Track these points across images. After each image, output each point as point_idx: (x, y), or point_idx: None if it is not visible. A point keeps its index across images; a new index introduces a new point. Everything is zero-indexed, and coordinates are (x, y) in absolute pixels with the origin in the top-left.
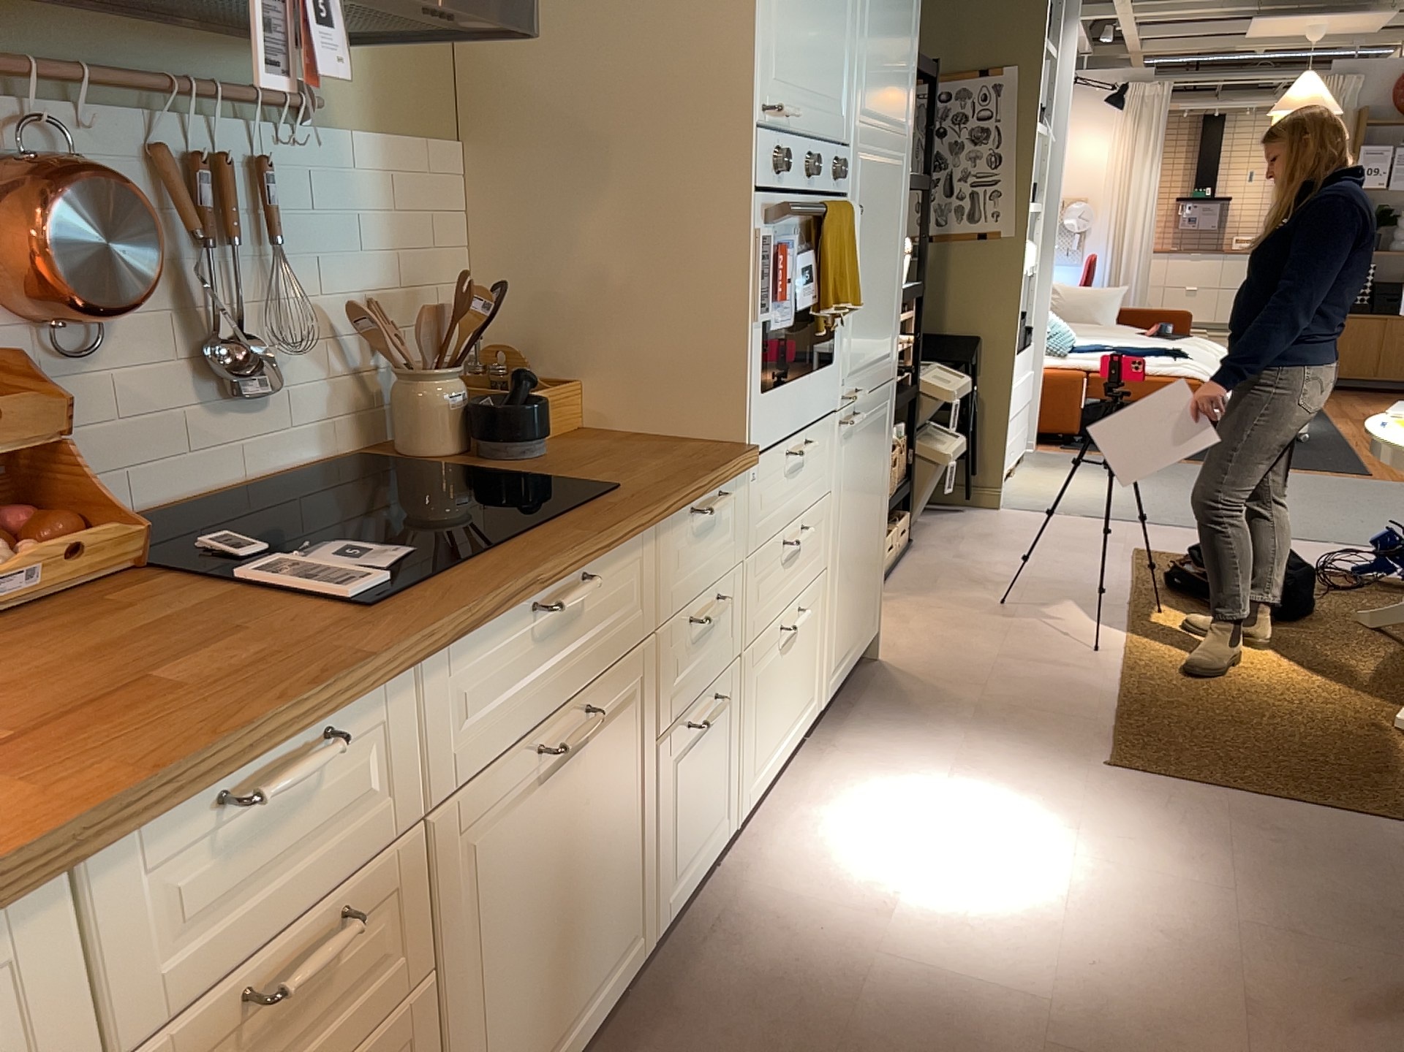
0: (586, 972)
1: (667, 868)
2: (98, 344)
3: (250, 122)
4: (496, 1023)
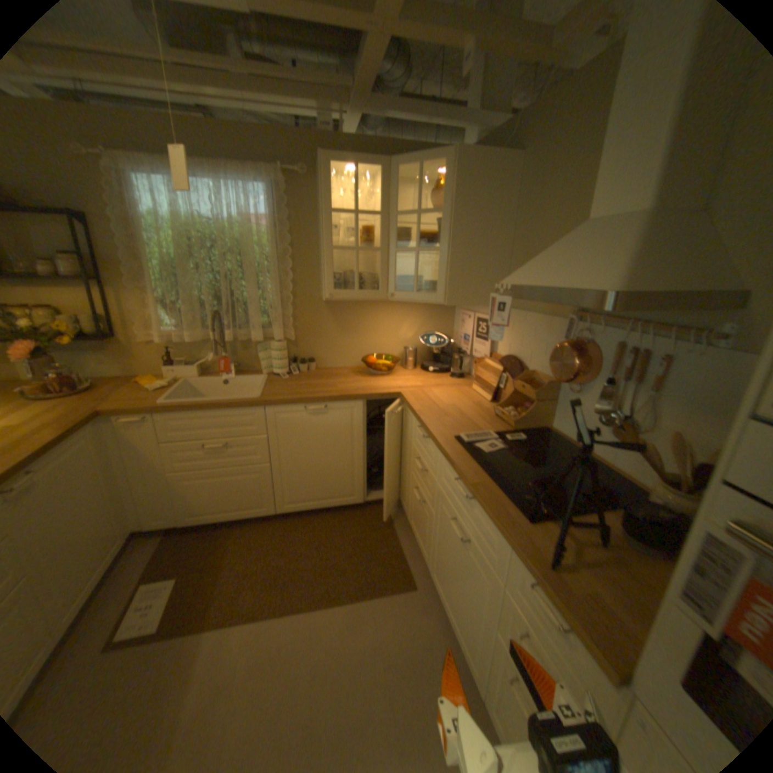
0: (459, 619)
1: (495, 698)
2: (585, 393)
3: (677, 340)
4: (440, 559)
